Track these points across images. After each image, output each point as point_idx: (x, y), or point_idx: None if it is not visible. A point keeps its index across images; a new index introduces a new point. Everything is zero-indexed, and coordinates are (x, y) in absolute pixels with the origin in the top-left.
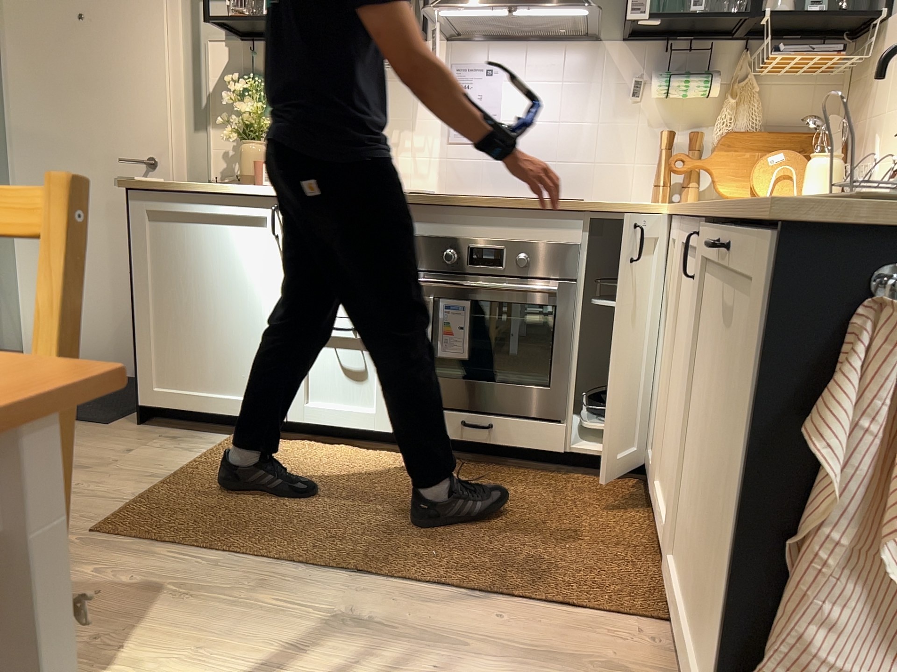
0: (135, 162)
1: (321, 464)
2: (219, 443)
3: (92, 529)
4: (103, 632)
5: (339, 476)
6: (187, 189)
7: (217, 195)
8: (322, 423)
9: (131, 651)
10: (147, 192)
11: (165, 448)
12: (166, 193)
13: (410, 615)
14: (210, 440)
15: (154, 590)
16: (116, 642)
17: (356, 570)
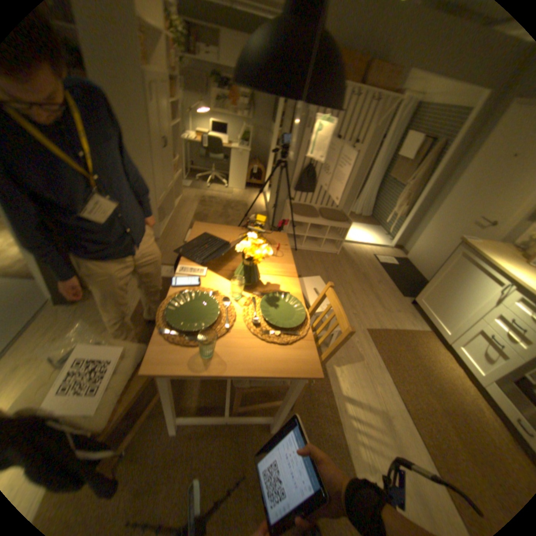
0: (488, 222)
1: (447, 370)
2: (425, 332)
3: (369, 329)
4: (347, 356)
5: (447, 380)
6: (484, 255)
7: (494, 265)
8: (463, 359)
9: (347, 367)
10: (470, 247)
11: (409, 320)
12: (476, 252)
13: (407, 439)
14: (424, 328)
15: (364, 358)
16: (347, 361)
17: (411, 410)
